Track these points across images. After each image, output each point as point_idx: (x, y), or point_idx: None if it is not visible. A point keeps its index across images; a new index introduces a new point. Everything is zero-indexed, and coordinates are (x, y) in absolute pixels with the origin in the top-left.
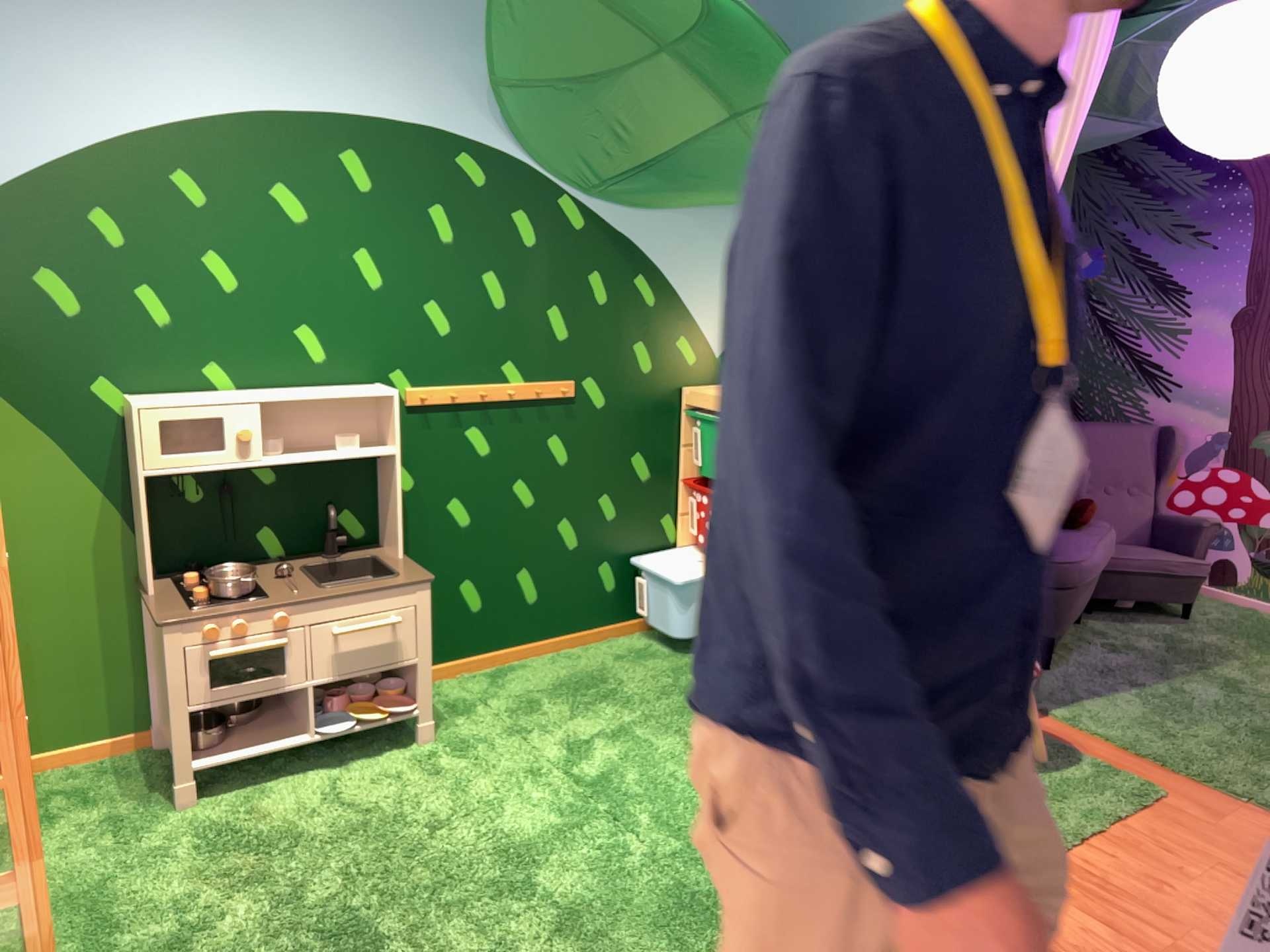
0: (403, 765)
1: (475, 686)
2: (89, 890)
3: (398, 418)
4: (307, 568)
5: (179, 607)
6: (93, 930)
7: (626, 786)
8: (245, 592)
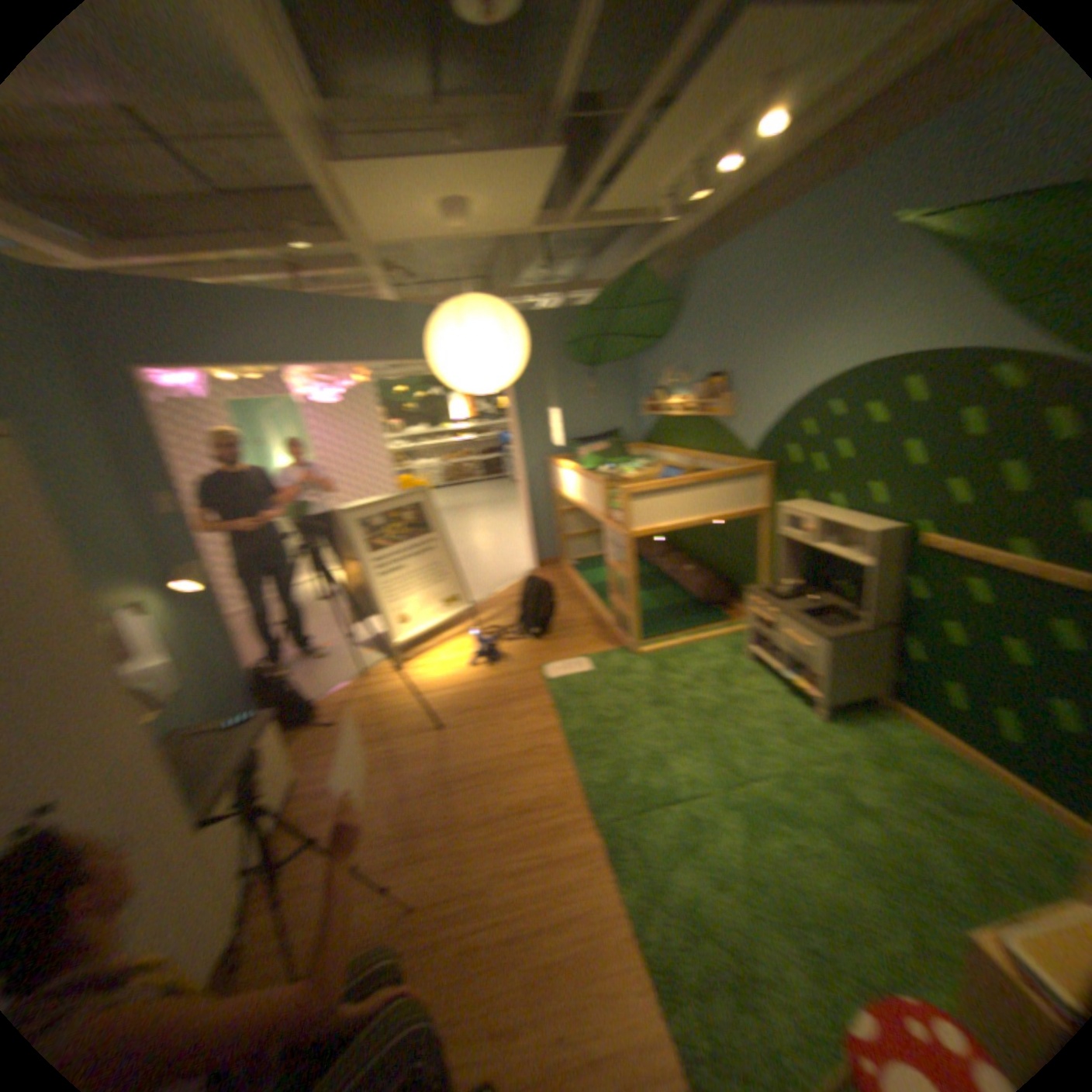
0: (798, 715)
1: (921, 746)
2: (699, 651)
3: (919, 552)
4: (832, 606)
5: (766, 589)
6: (678, 655)
7: (784, 802)
8: (780, 596)
